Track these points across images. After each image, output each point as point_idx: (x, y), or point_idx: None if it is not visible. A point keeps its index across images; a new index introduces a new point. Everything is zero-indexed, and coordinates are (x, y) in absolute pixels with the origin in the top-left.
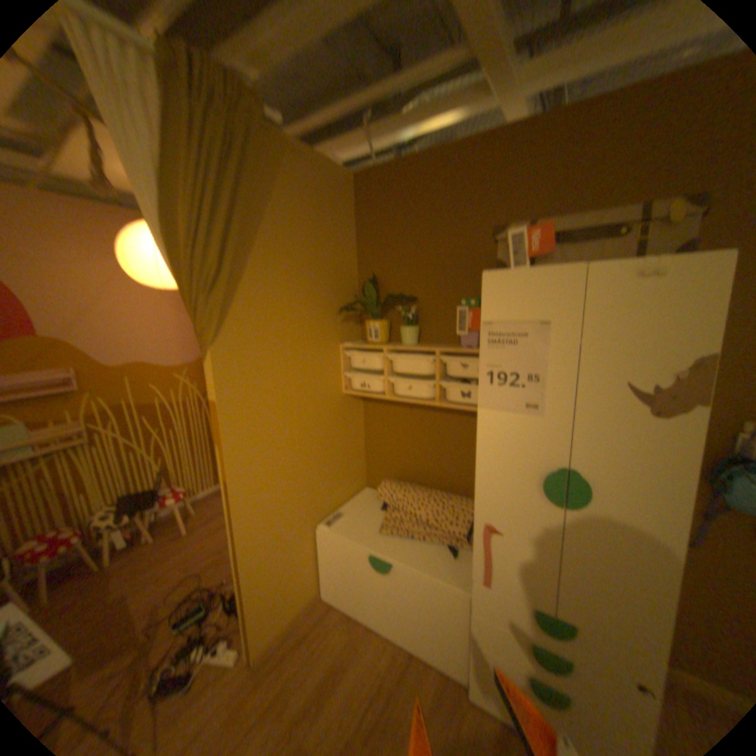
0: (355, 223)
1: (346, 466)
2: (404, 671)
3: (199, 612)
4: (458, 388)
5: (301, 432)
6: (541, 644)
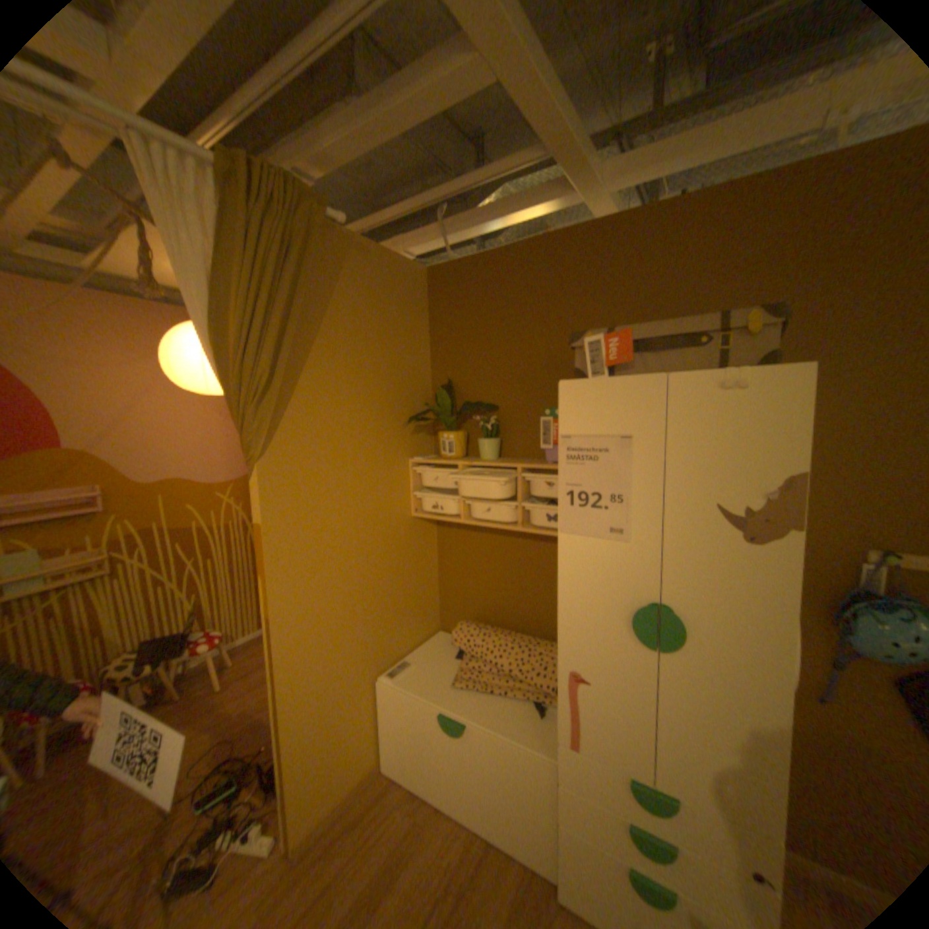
0: (428, 321)
1: (414, 604)
2: (479, 863)
3: (229, 786)
4: (543, 510)
5: (361, 561)
6: (640, 822)
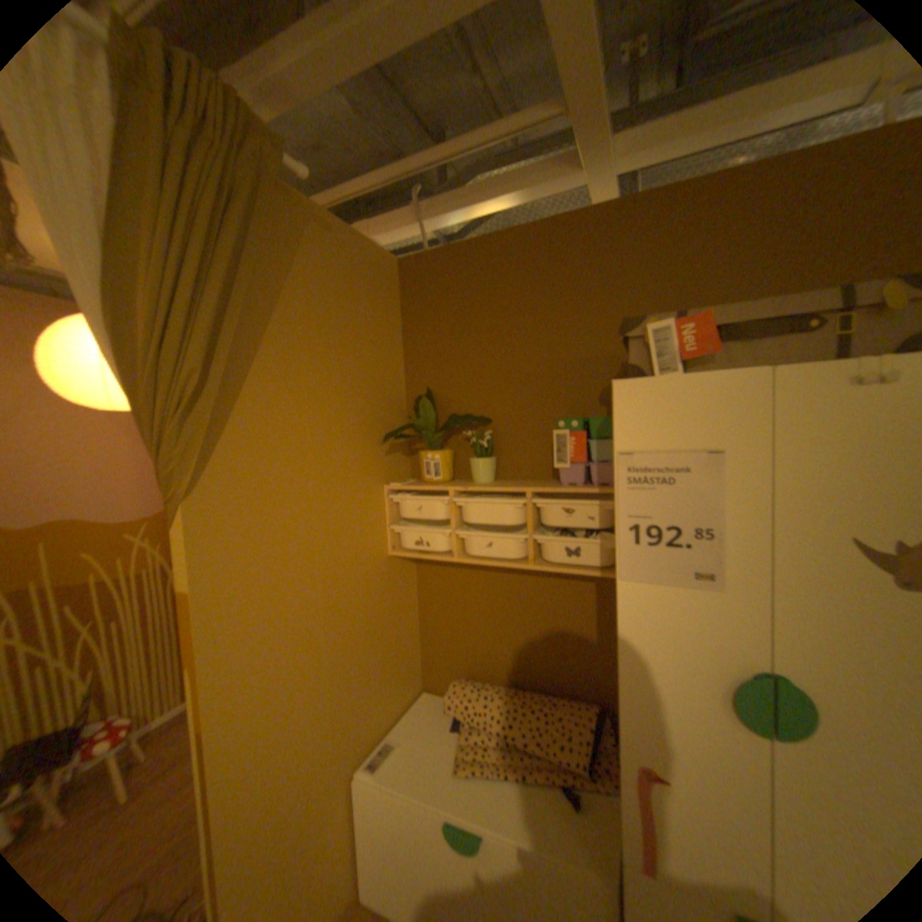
0: (401, 321)
1: (394, 665)
2: None
3: None
4: (562, 543)
5: (330, 623)
6: None
